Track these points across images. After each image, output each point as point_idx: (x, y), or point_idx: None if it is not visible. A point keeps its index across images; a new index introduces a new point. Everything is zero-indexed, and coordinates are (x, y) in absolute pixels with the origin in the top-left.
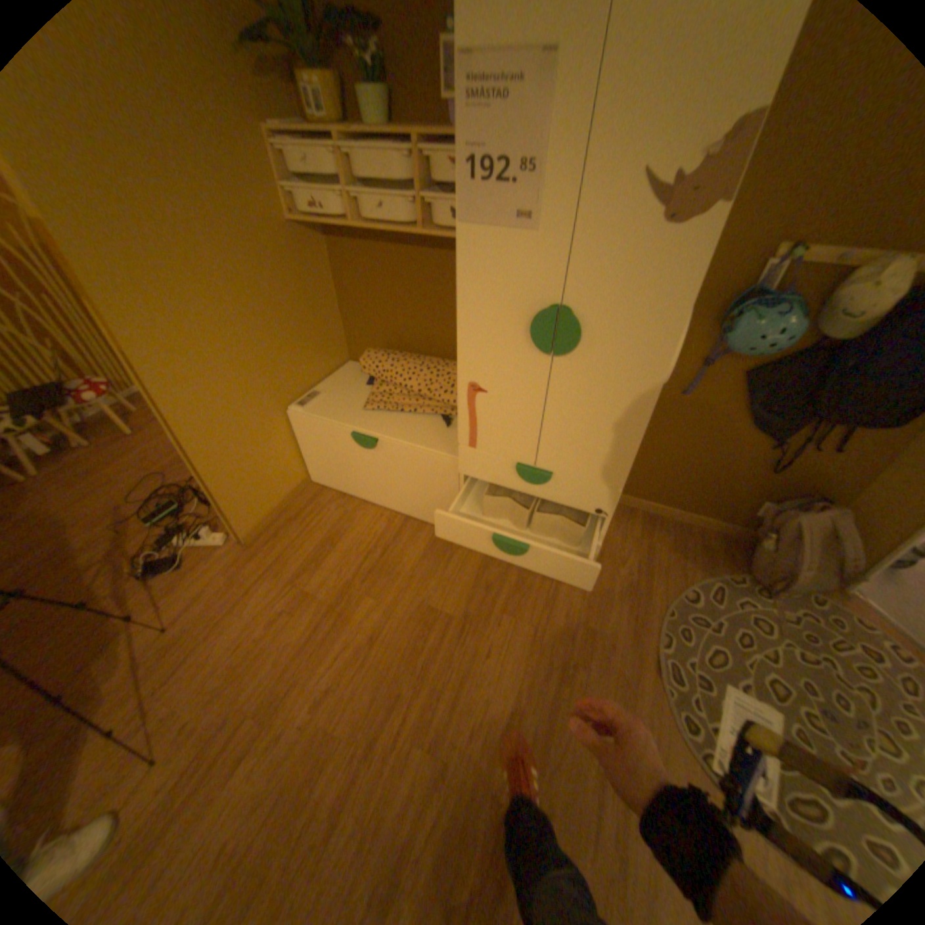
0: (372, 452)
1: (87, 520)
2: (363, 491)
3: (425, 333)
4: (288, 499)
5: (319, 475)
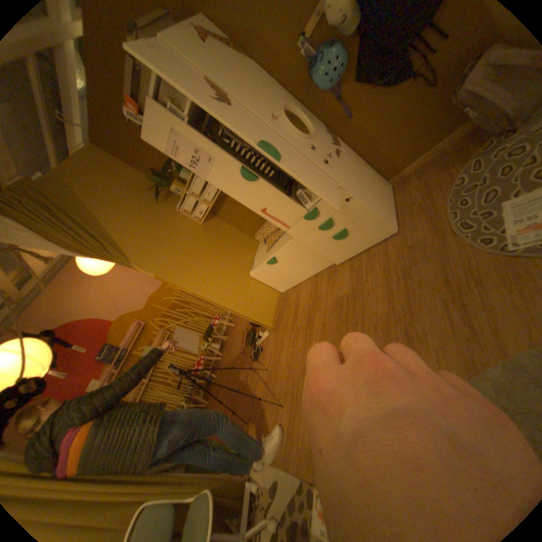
0: (279, 262)
1: (237, 356)
2: (295, 279)
3: None
4: (278, 304)
5: (281, 287)
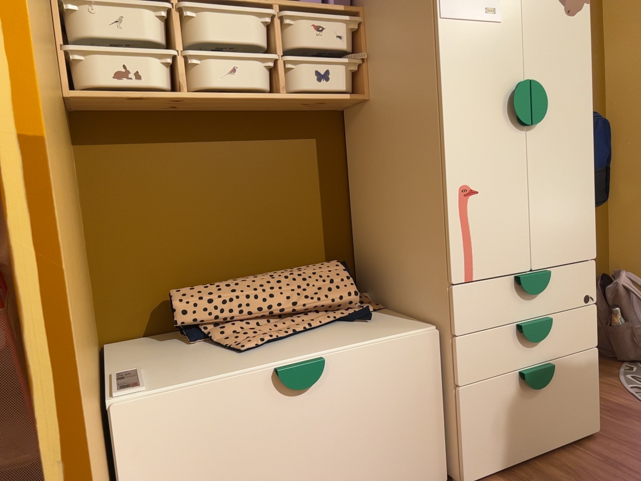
0: (306, 400)
1: None
2: None
3: (245, 248)
4: None
5: None
